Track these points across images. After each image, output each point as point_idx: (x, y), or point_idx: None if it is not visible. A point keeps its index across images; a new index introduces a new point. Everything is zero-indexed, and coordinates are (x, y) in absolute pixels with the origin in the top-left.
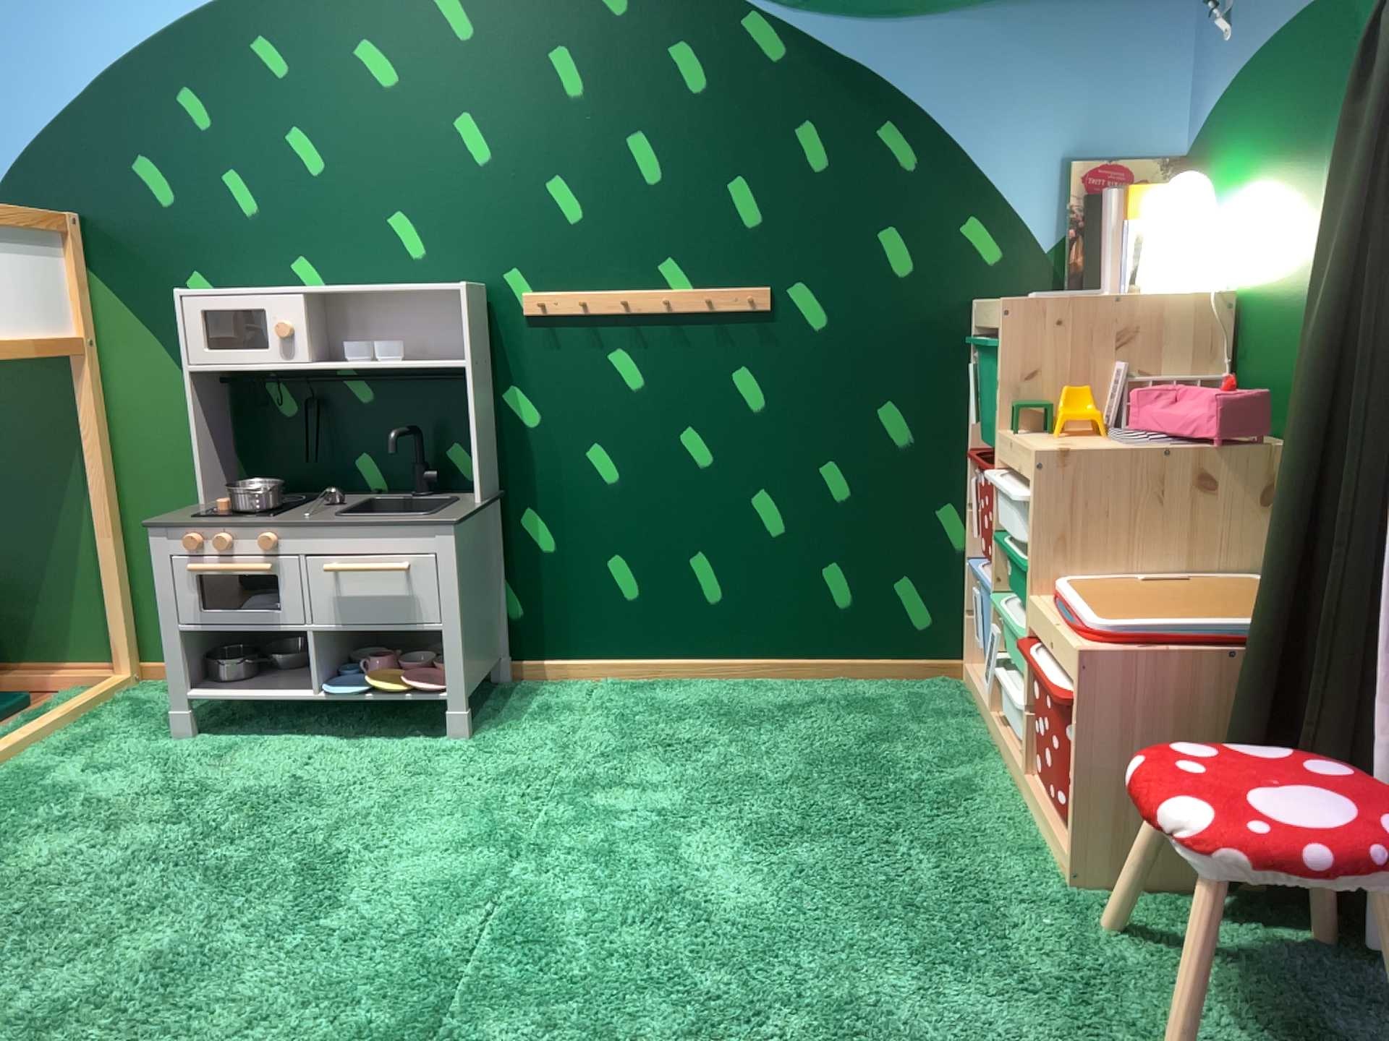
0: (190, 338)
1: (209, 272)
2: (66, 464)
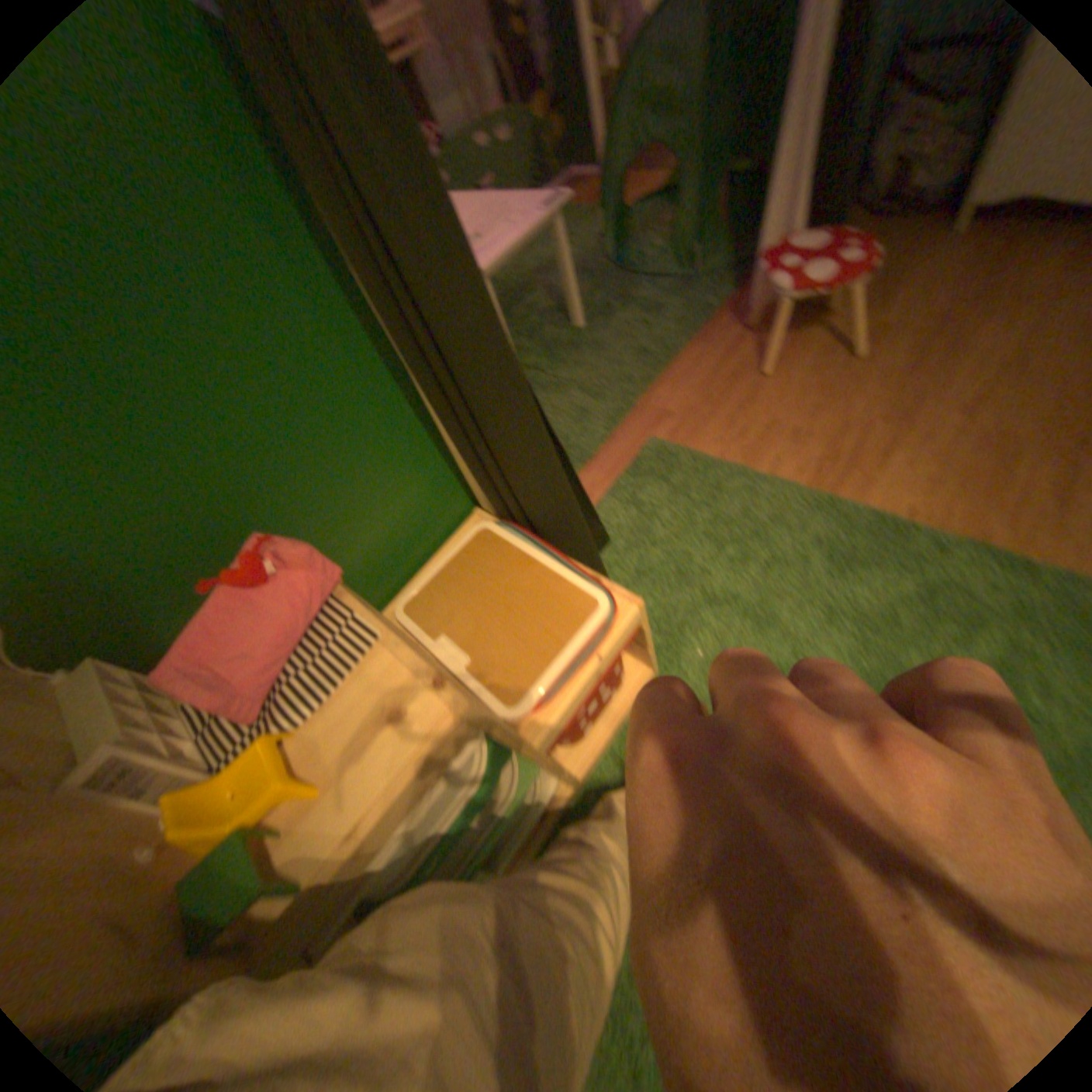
0: None
1: None
2: None
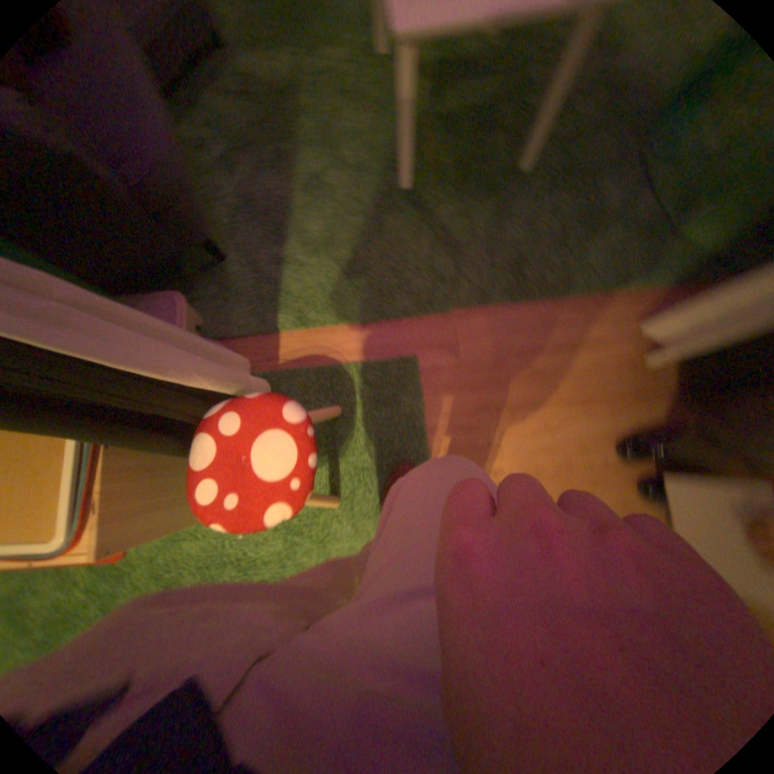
0: None
1: None
2: None
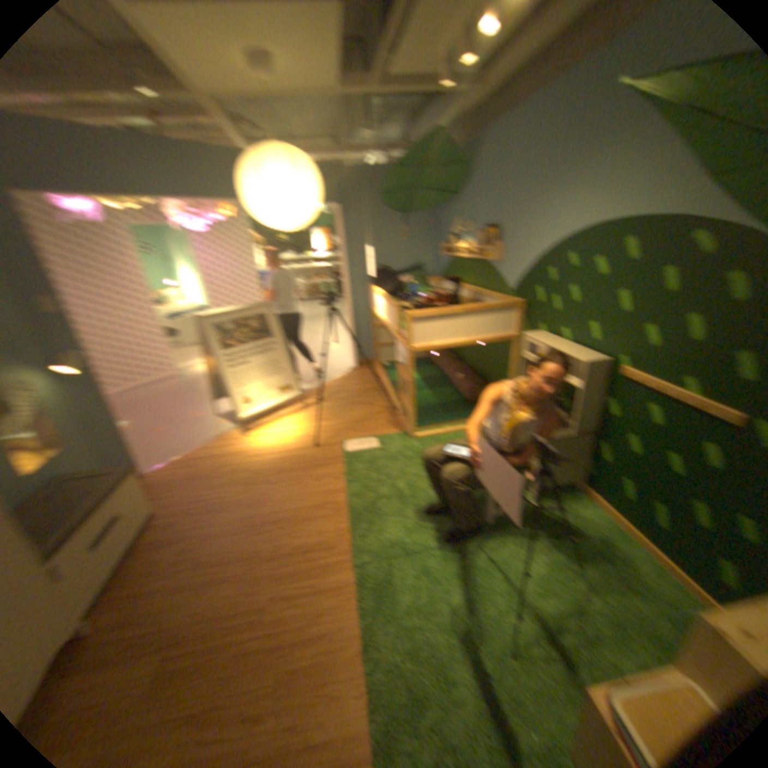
0: (522, 348)
1: (543, 325)
2: (509, 363)
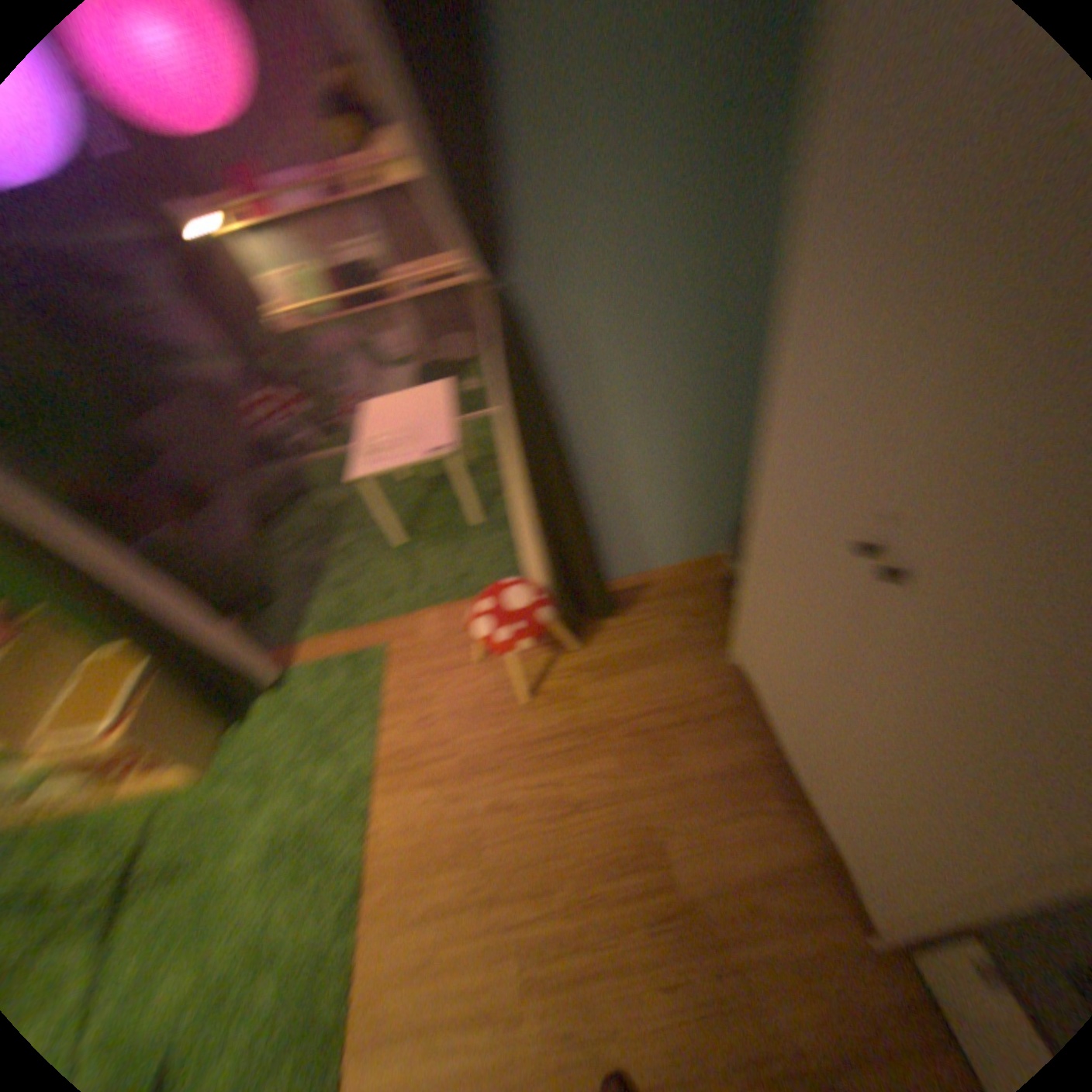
0: None
1: None
2: None
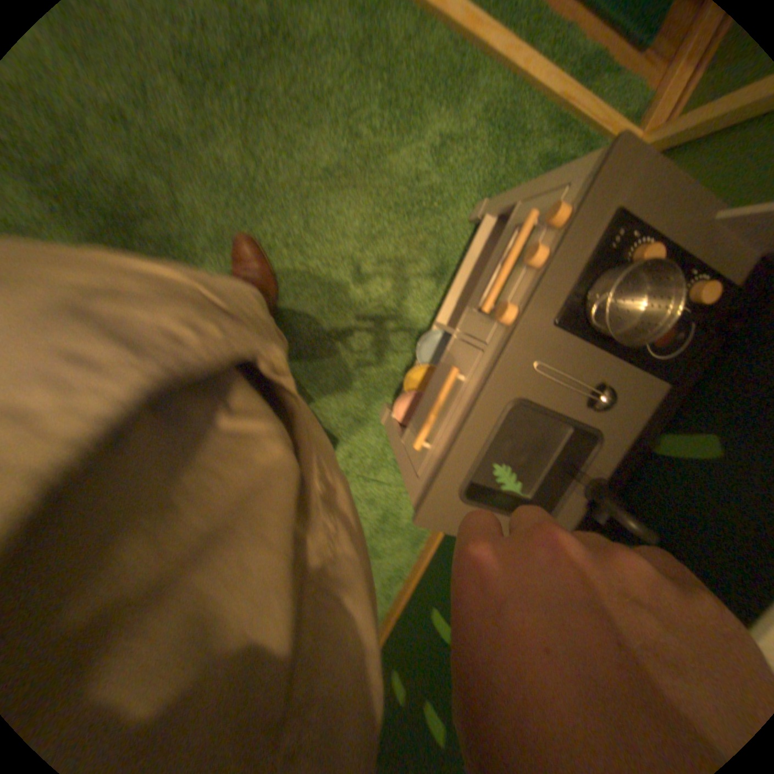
0: None
1: None
2: None
